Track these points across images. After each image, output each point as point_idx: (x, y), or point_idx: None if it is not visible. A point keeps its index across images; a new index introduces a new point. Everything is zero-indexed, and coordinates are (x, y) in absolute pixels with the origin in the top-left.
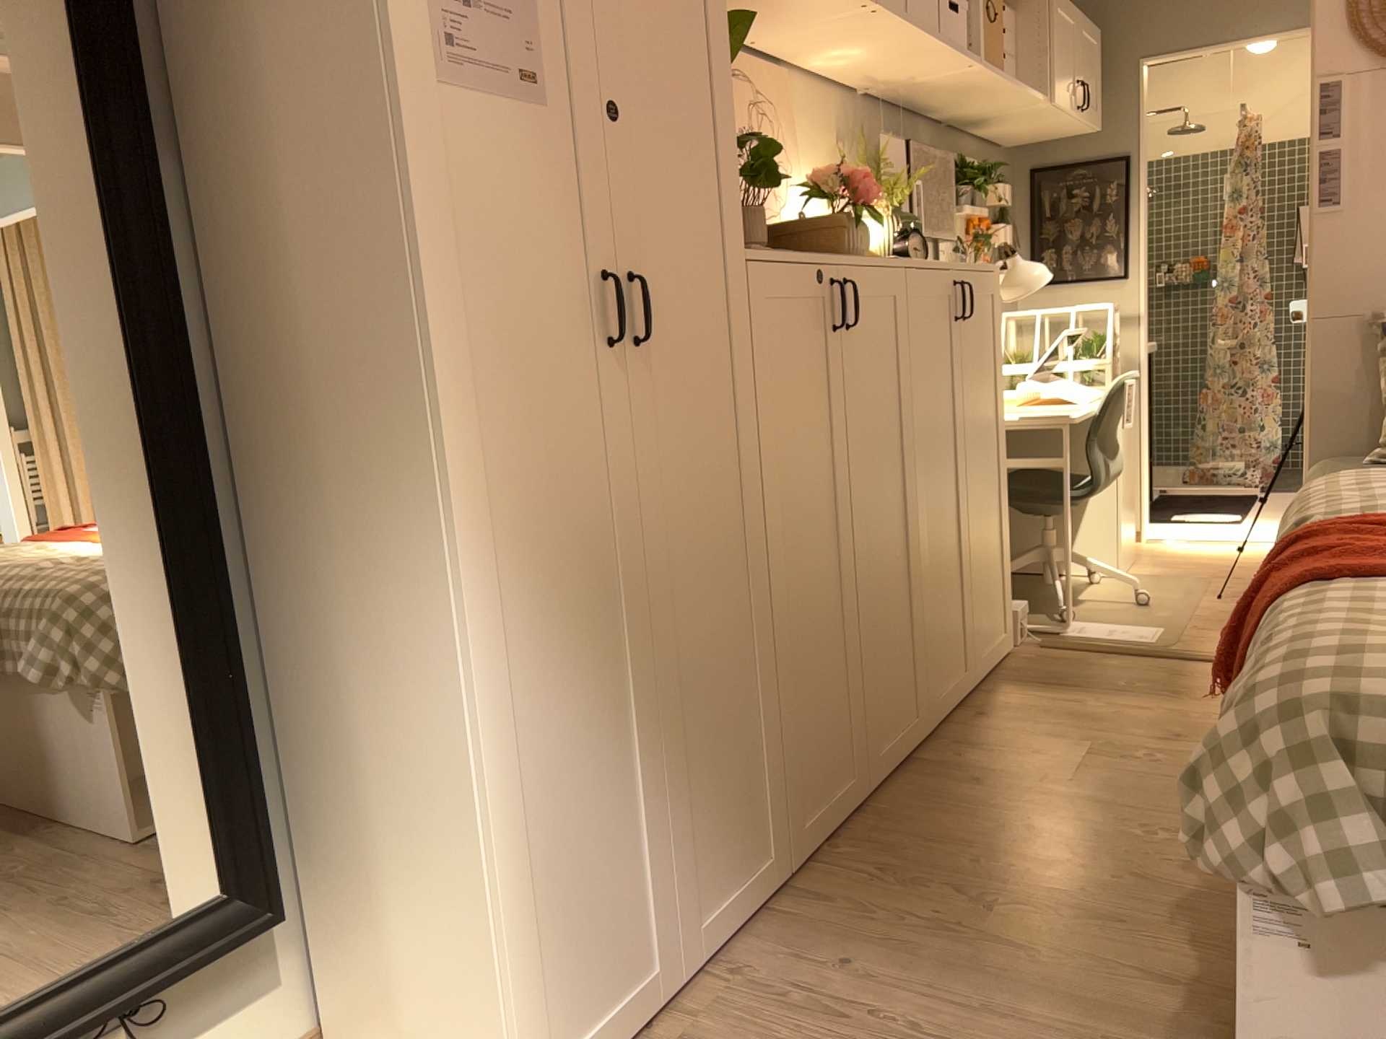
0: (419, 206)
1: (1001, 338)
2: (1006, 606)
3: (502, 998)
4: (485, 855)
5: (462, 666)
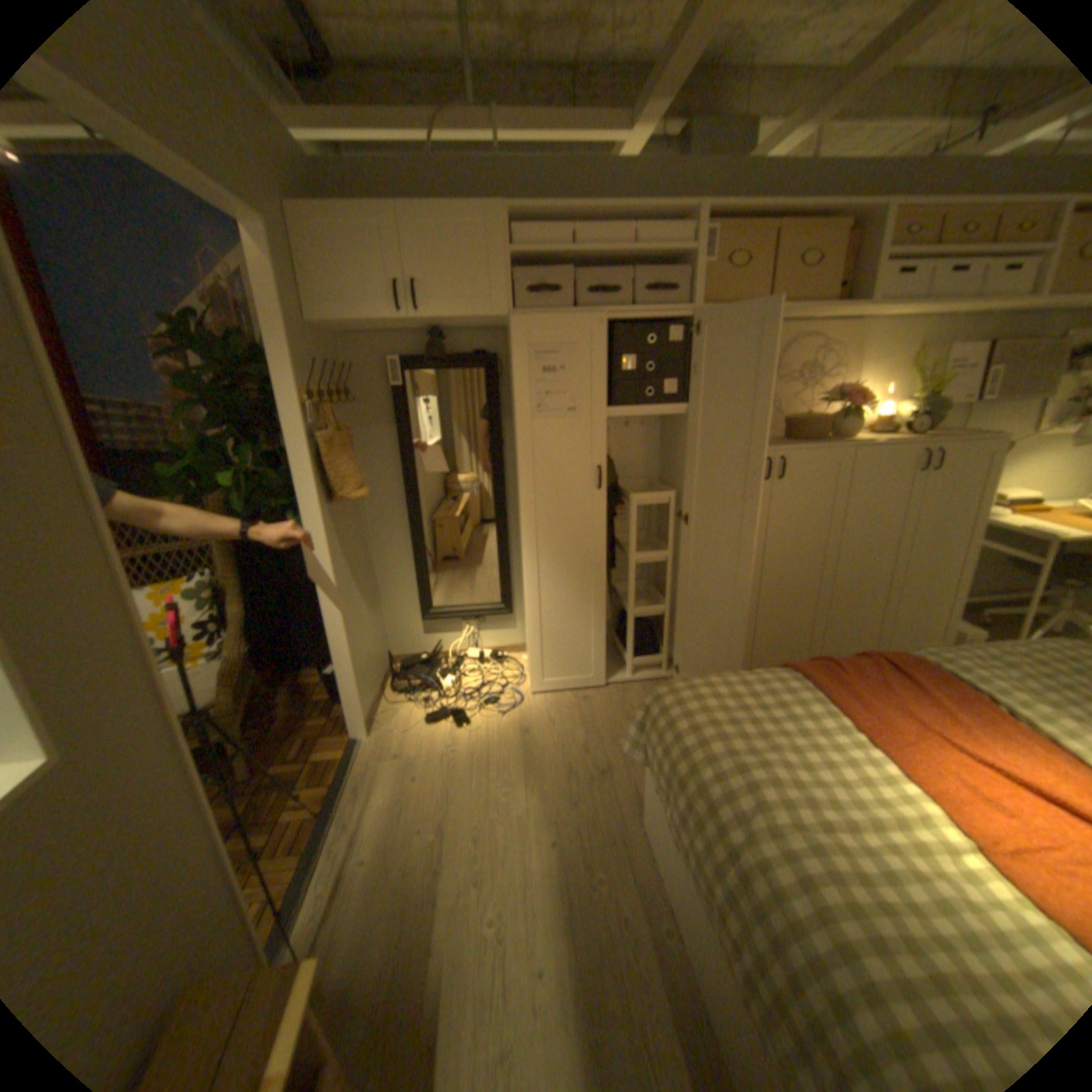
0: (524, 456)
1: (996, 481)
2: (964, 631)
3: (530, 654)
4: (528, 619)
5: (525, 572)
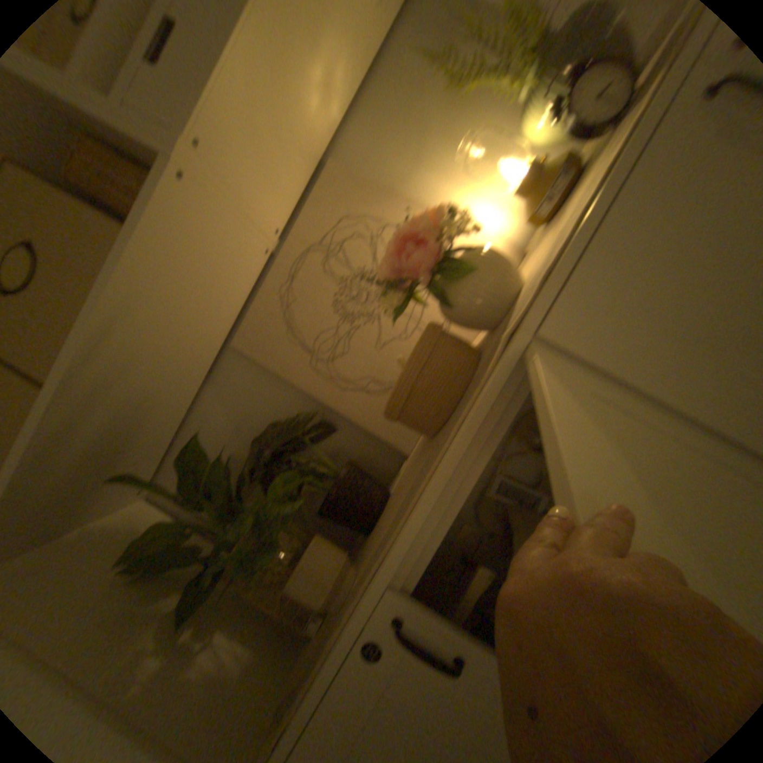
0: None
1: None
2: None
3: None
4: None
5: None
